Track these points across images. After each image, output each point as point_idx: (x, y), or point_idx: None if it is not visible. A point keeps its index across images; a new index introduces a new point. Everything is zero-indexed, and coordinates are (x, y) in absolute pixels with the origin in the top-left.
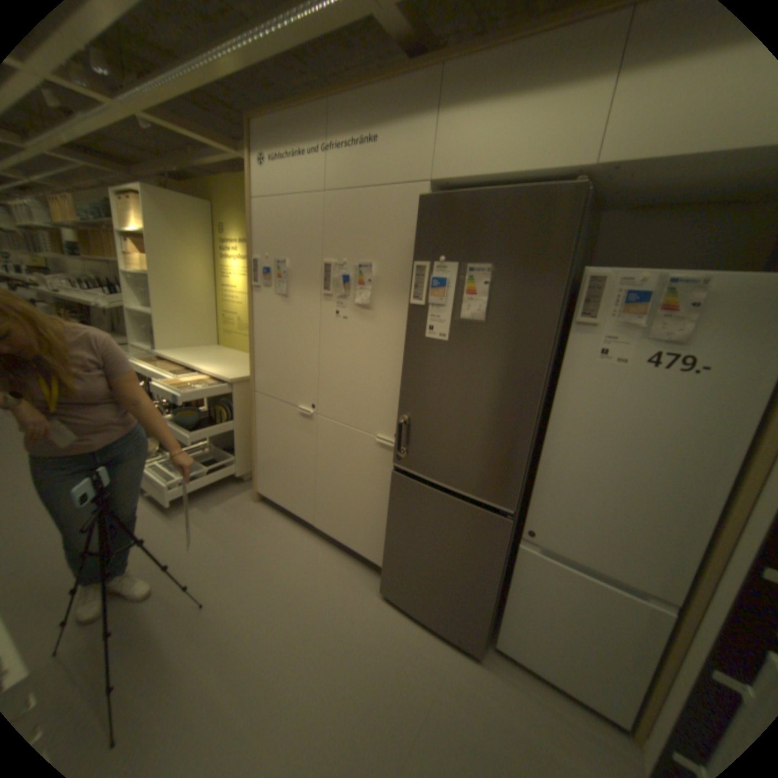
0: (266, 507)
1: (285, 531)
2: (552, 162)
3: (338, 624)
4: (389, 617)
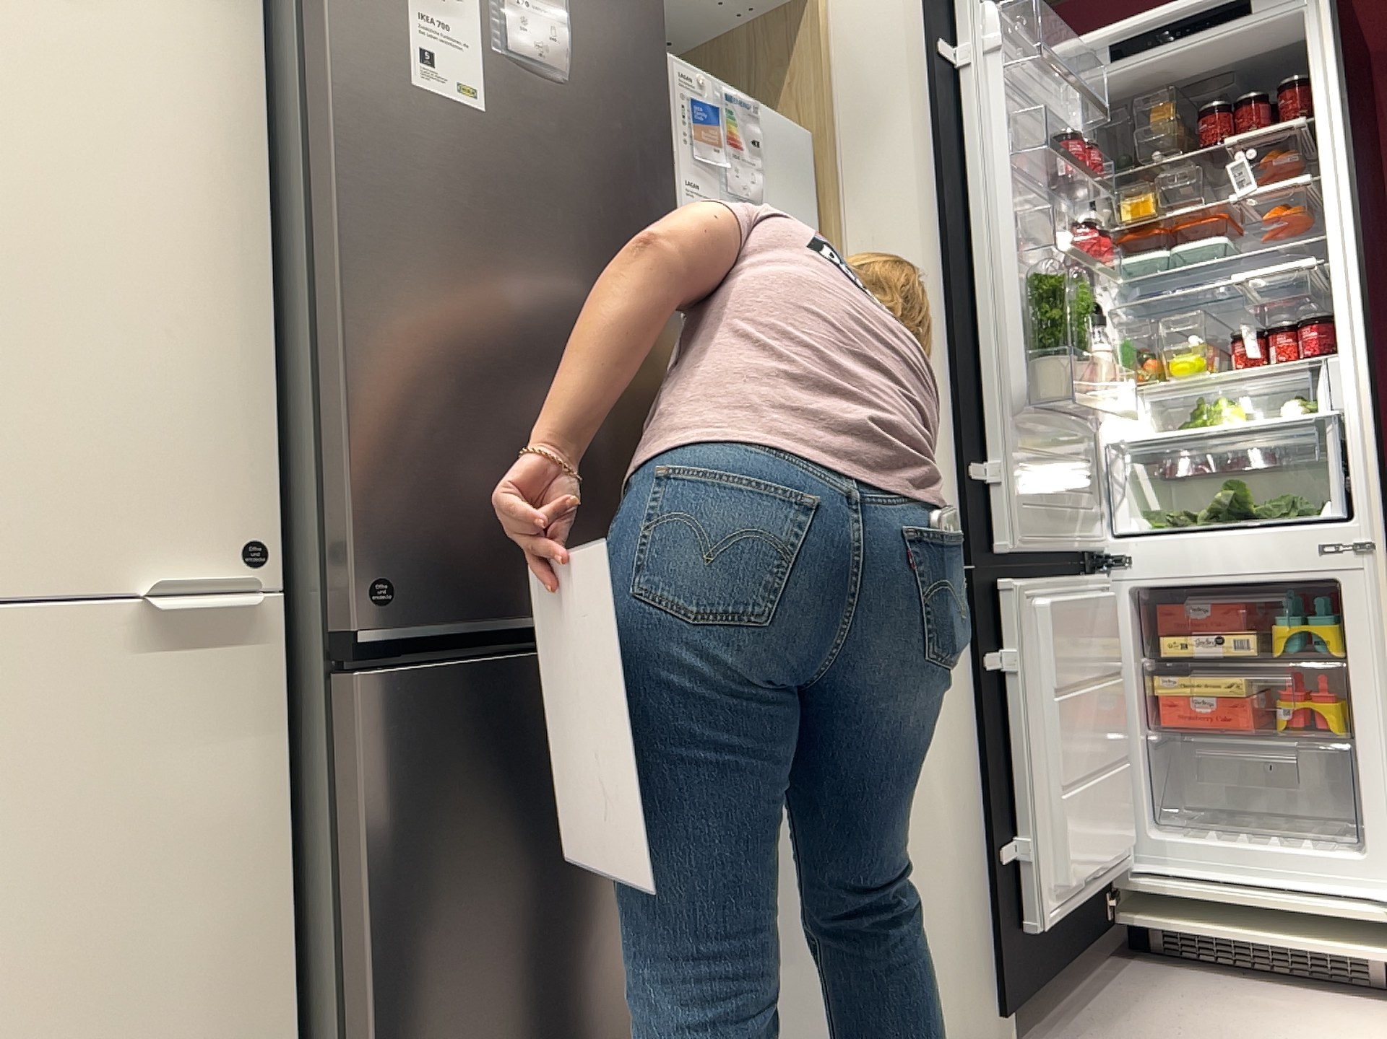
0: None
1: None
2: None
3: None
4: None
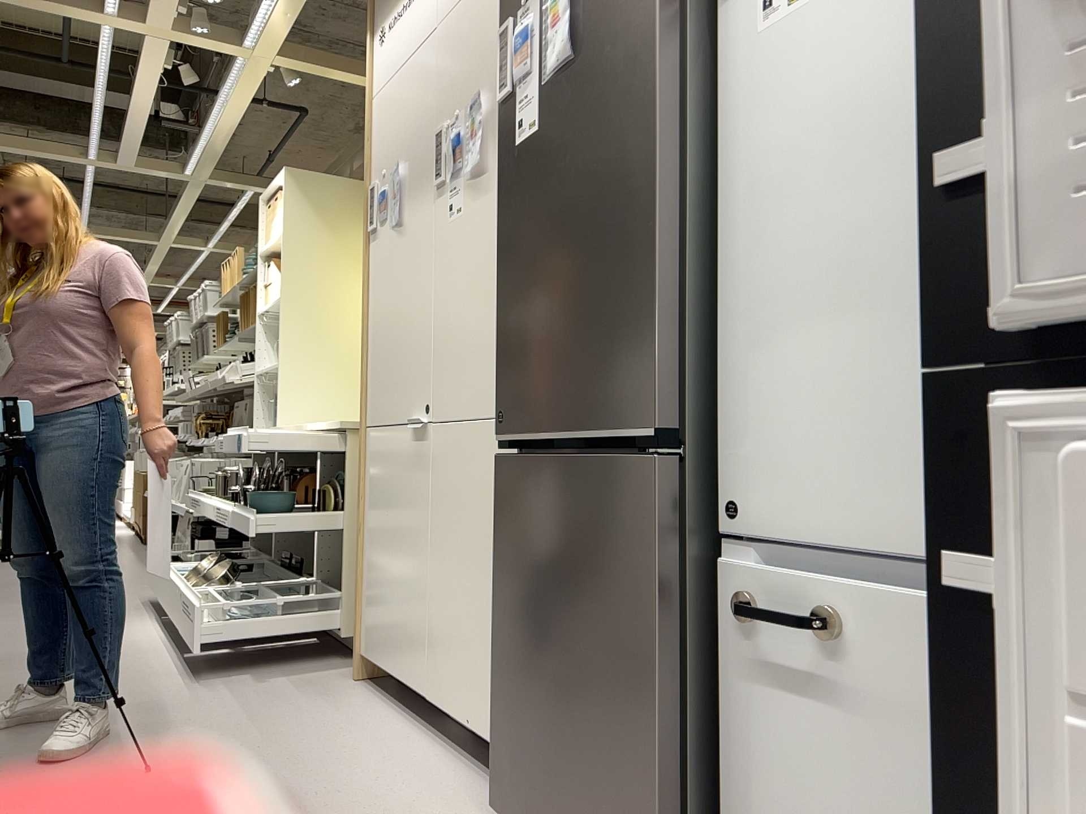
0: (370, 688)
1: (378, 719)
2: None
3: None
4: None
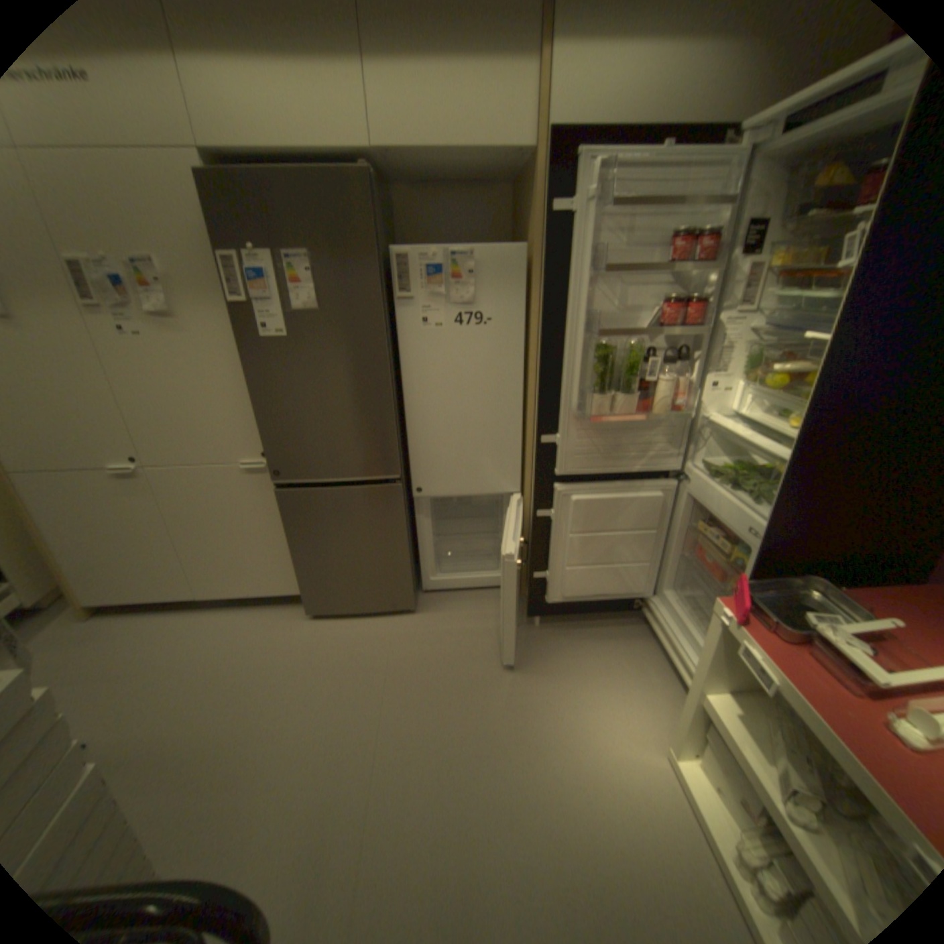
0: (107, 617)
1: (156, 625)
2: (330, 142)
3: (275, 660)
4: (324, 627)
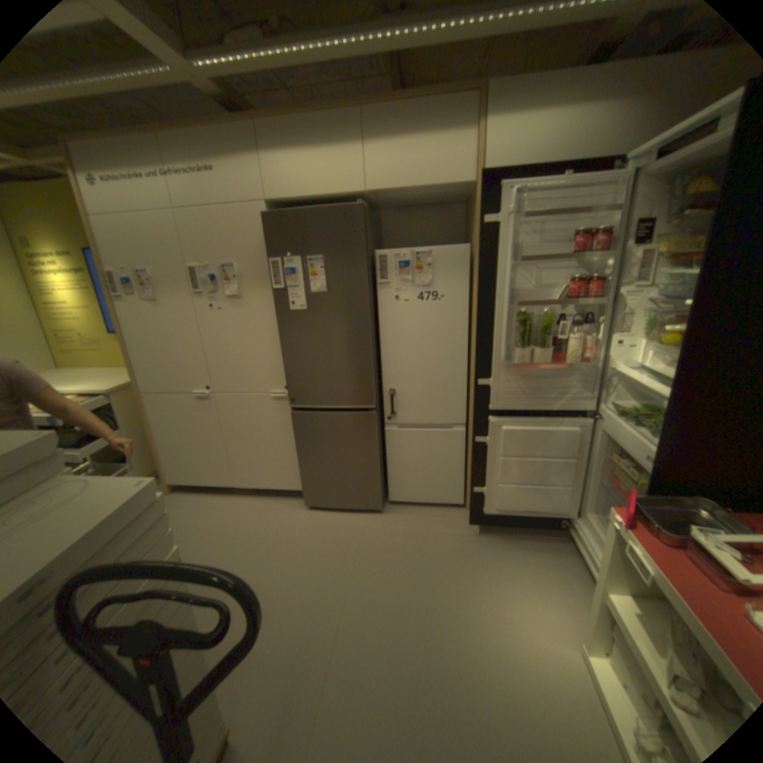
0: (181, 493)
1: (209, 502)
2: (342, 190)
3: (281, 534)
4: (317, 516)
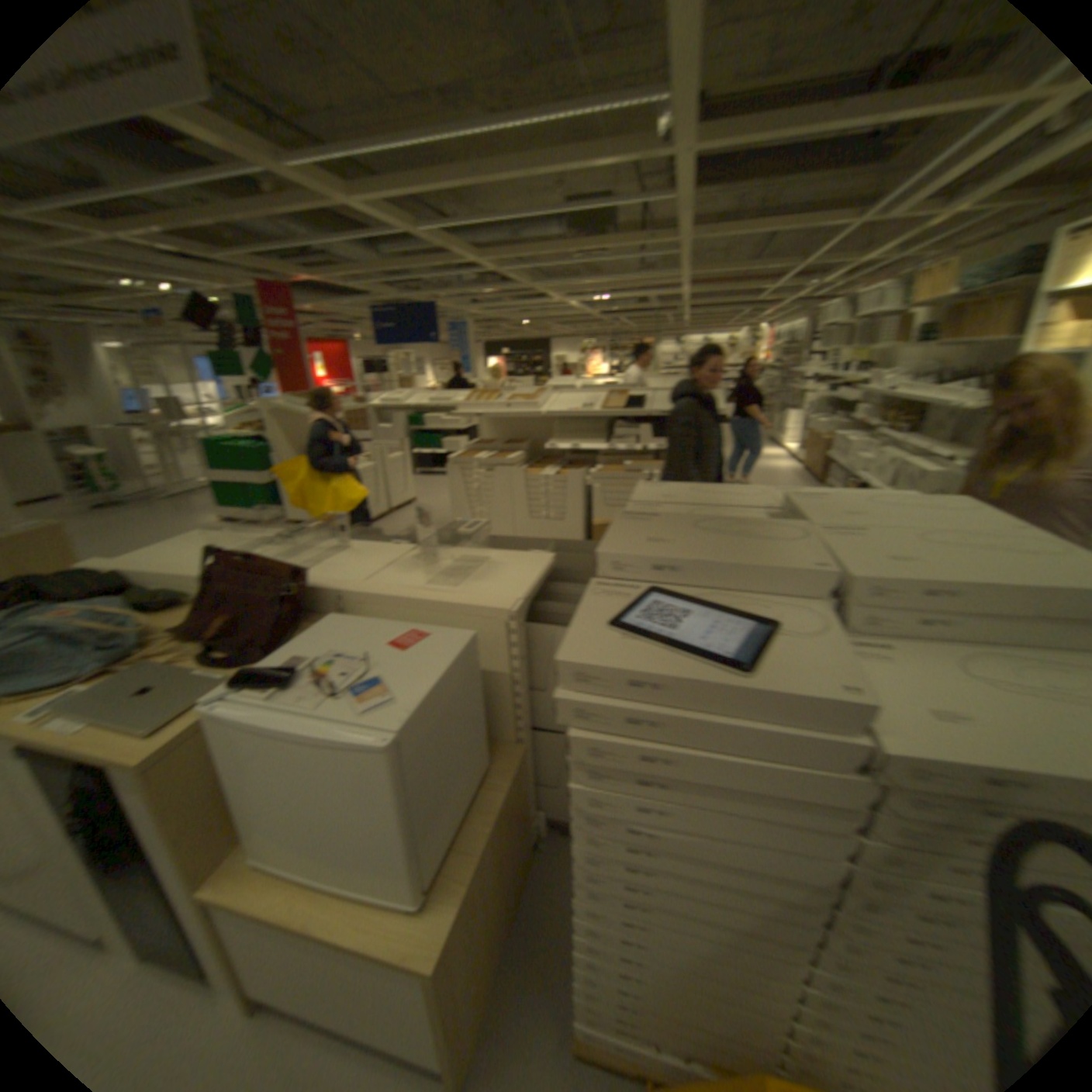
0: None
1: None
2: None
3: None
4: None
